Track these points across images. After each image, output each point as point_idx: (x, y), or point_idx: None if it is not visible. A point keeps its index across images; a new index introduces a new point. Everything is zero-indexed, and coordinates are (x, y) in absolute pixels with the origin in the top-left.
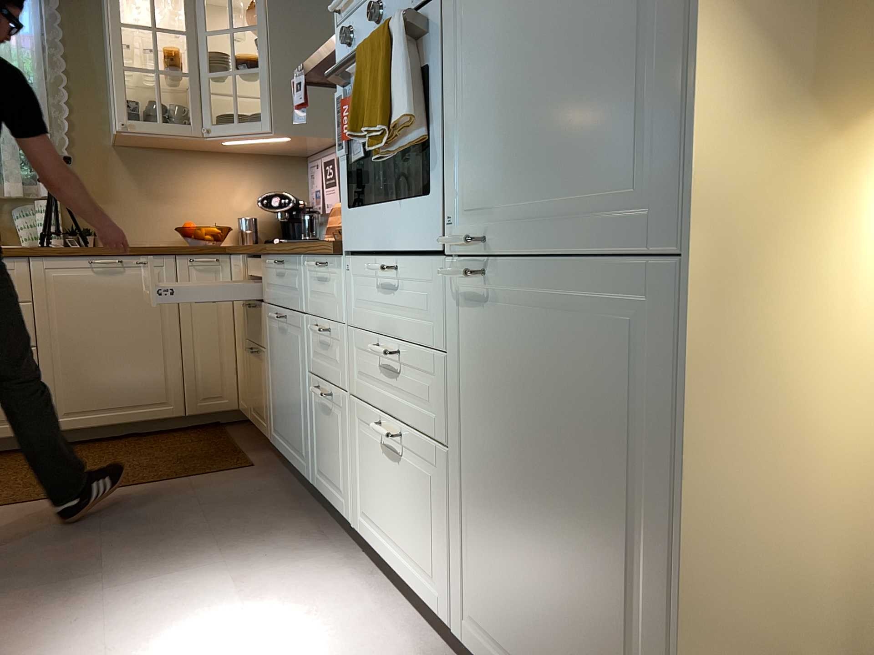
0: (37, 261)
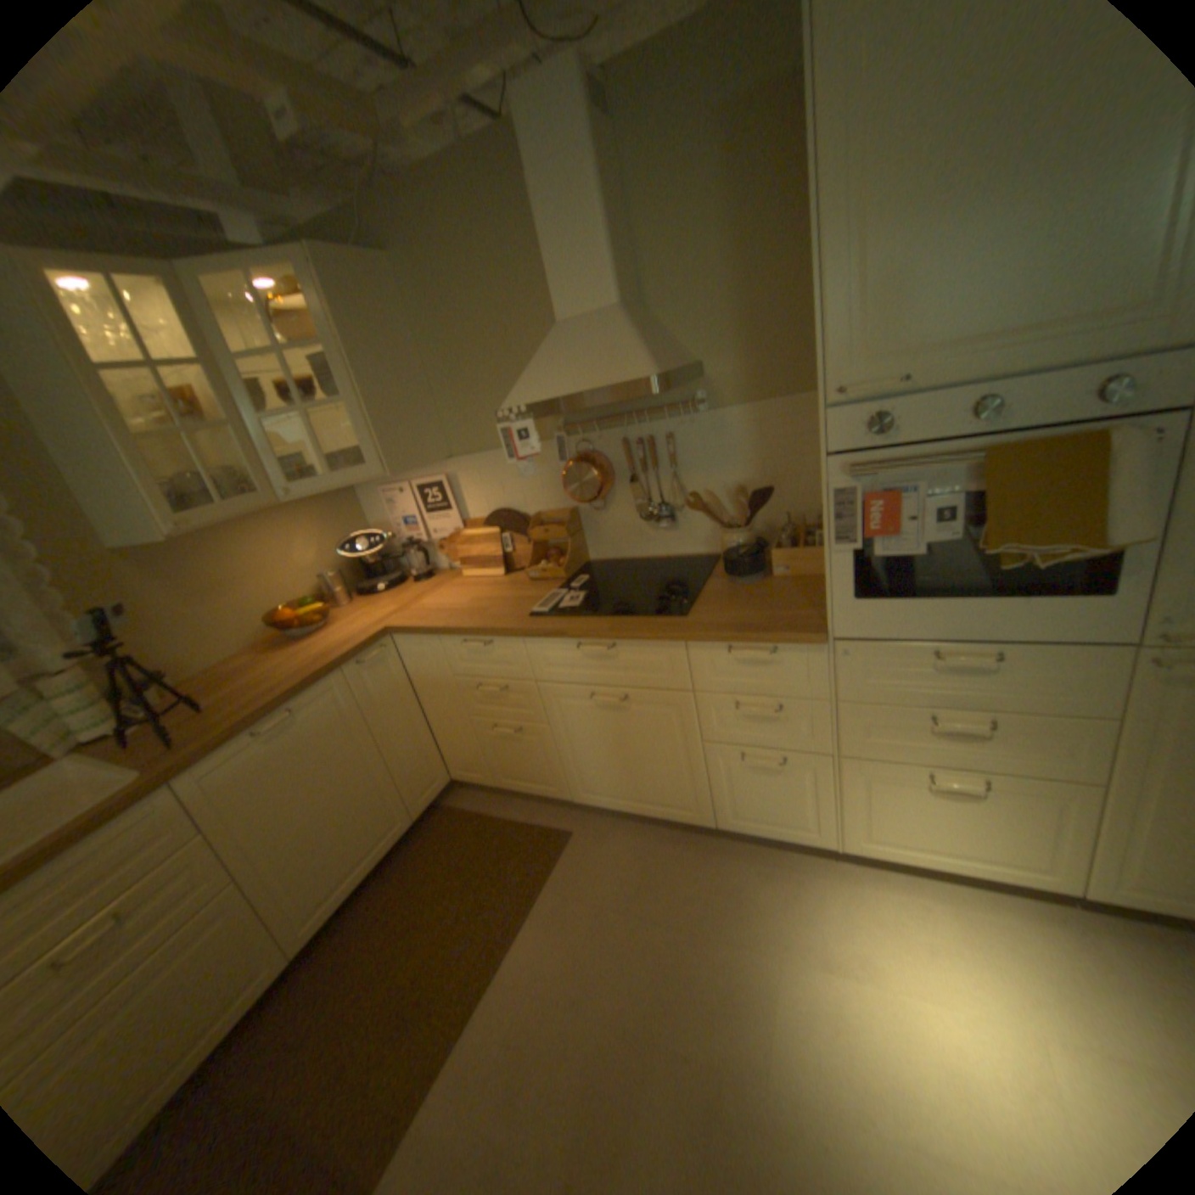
0: (182, 781)
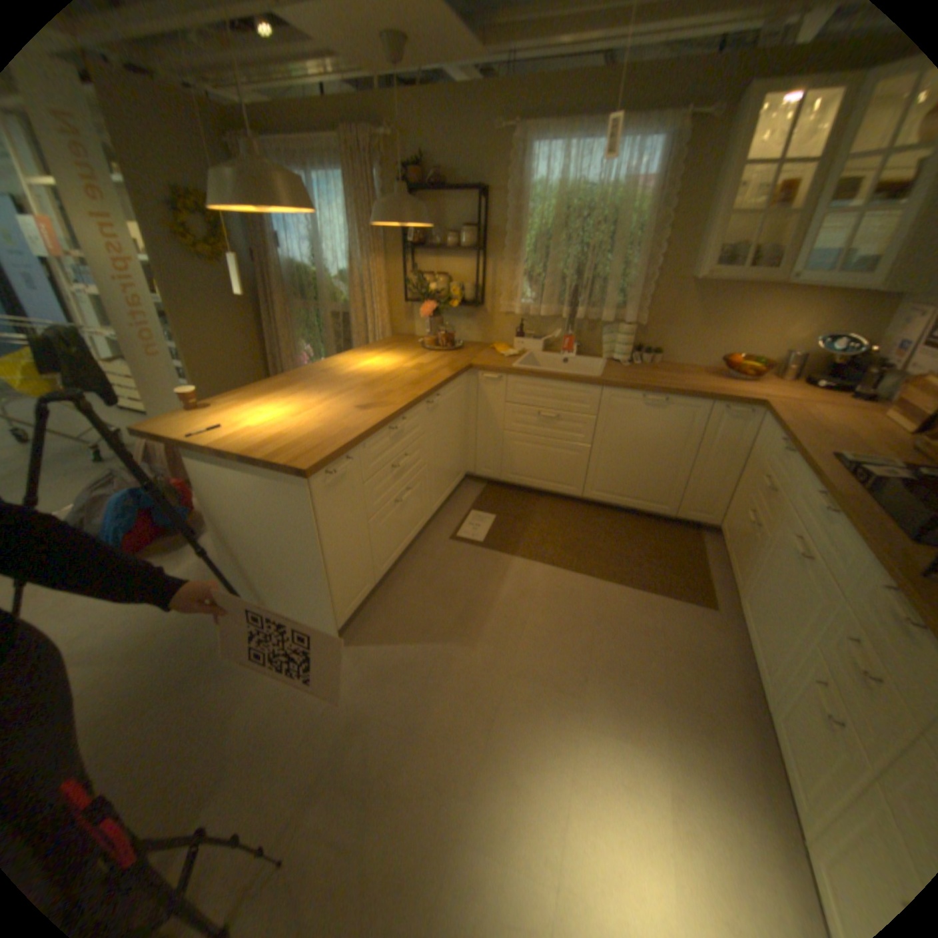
0: (607, 390)
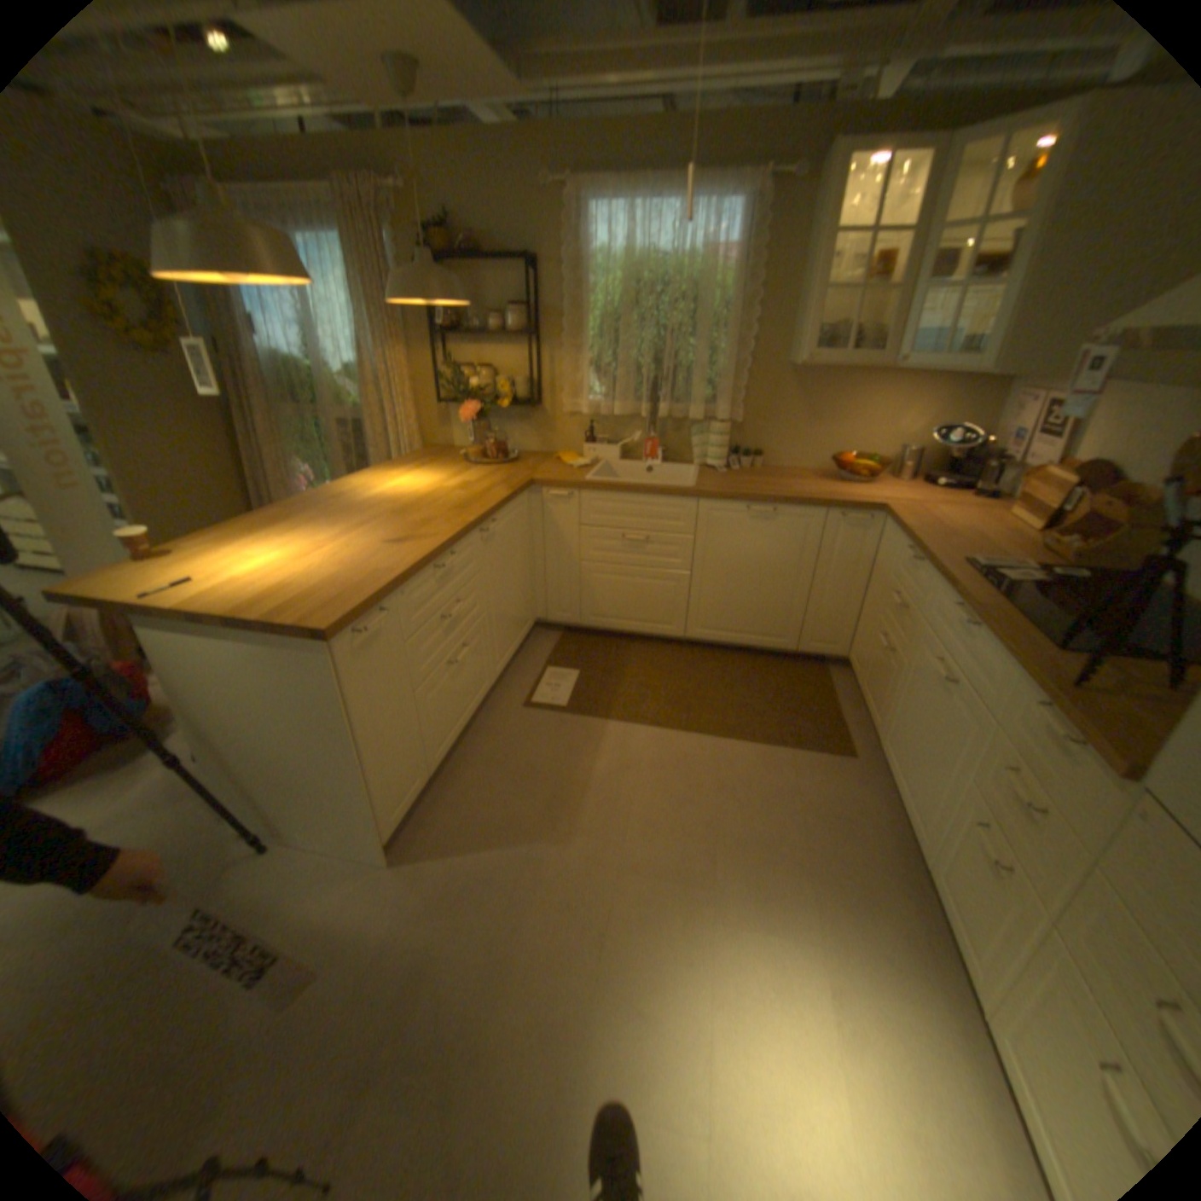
0: (703, 503)
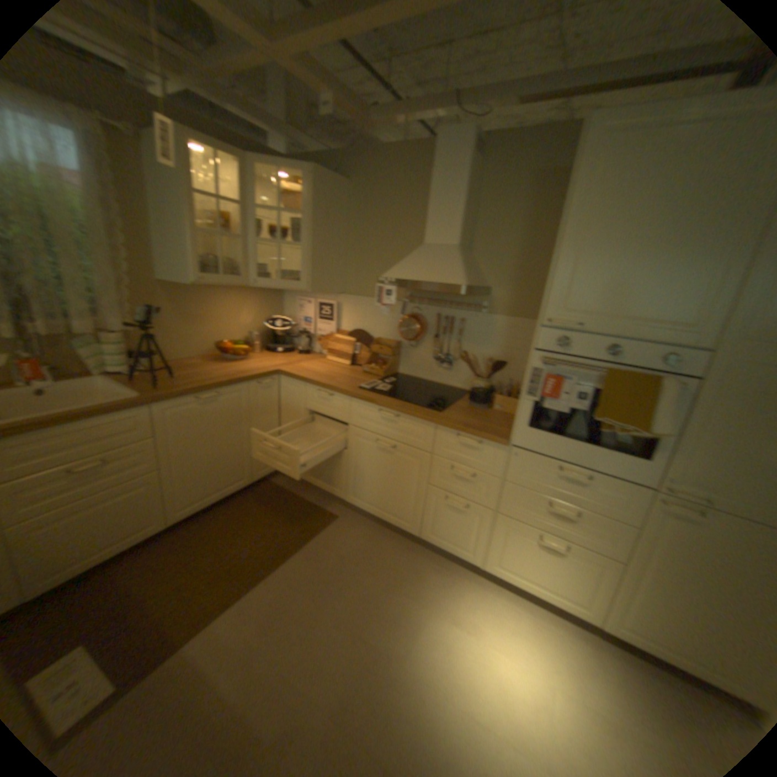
0: (154, 407)
